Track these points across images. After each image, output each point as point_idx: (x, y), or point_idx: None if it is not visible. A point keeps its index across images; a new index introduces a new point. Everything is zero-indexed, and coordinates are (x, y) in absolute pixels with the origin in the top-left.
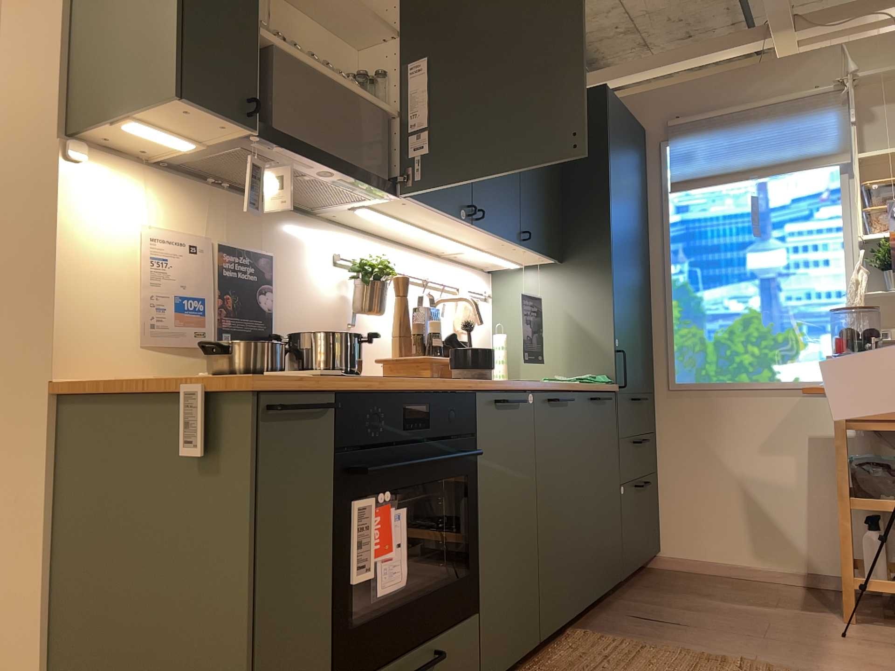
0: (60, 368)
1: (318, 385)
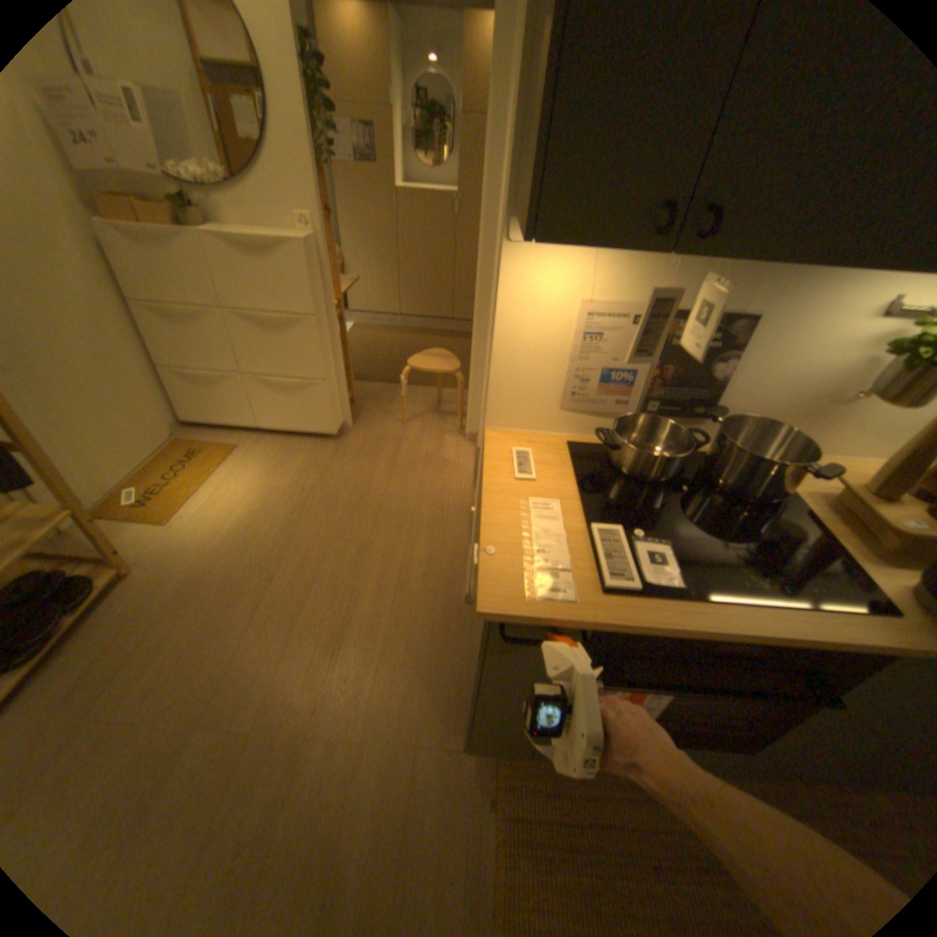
0: (490, 421)
1: (570, 625)
